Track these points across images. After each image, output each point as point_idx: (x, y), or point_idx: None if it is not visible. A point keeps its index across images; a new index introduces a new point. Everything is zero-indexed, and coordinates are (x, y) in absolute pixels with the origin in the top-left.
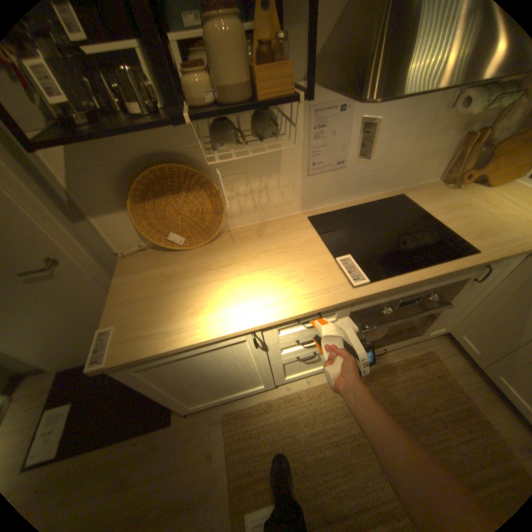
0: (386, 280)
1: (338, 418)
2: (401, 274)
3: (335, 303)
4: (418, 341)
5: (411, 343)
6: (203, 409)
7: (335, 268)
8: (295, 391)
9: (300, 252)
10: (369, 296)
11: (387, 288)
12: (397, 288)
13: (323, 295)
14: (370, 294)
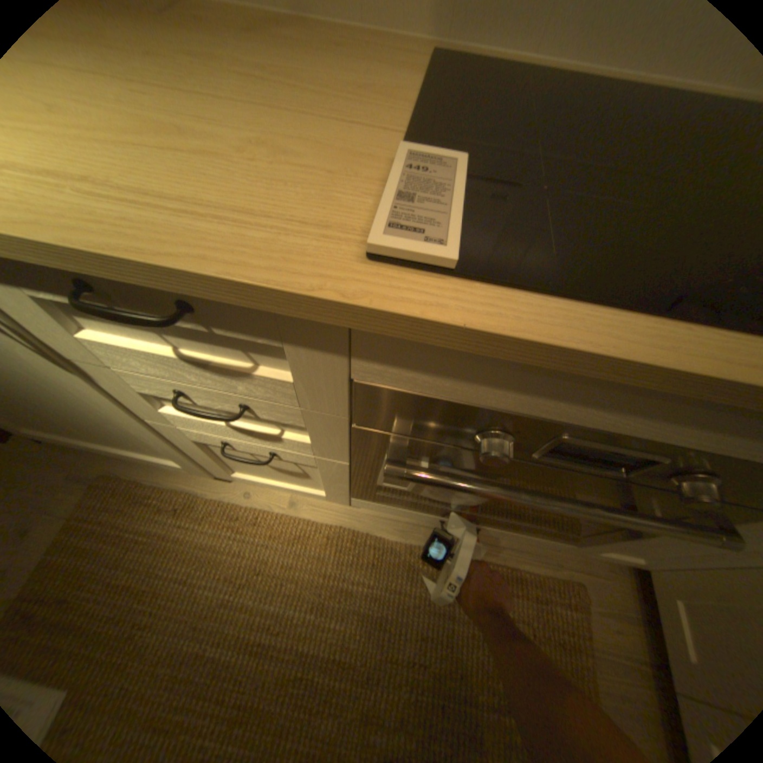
0: (549, 295)
1: (297, 603)
2: (646, 306)
3: (217, 270)
4: (566, 550)
5: (549, 547)
6: (77, 446)
7: (371, 171)
8: (256, 508)
9: (311, 94)
10: (418, 325)
11: (527, 328)
12: (579, 359)
13: (207, 220)
14: (421, 312)
